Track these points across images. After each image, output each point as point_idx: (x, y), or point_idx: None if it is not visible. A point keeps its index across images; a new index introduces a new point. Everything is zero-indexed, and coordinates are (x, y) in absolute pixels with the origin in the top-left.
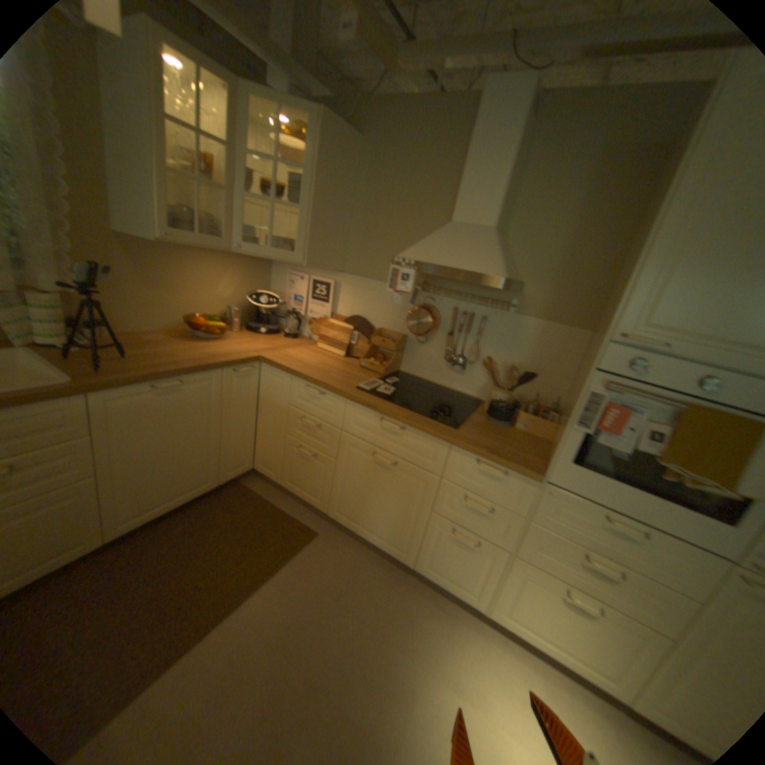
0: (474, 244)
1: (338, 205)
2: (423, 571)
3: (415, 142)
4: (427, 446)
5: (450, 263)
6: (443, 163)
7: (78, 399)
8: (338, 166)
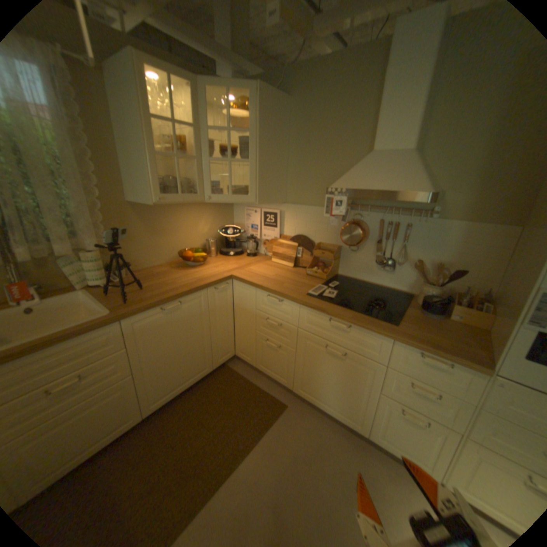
0: (398, 166)
1: (278, 154)
2: (378, 442)
3: (334, 92)
4: (373, 342)
5: (378, 187)
6: (360, 104)
7: (116, 325)
8: (275, 124)
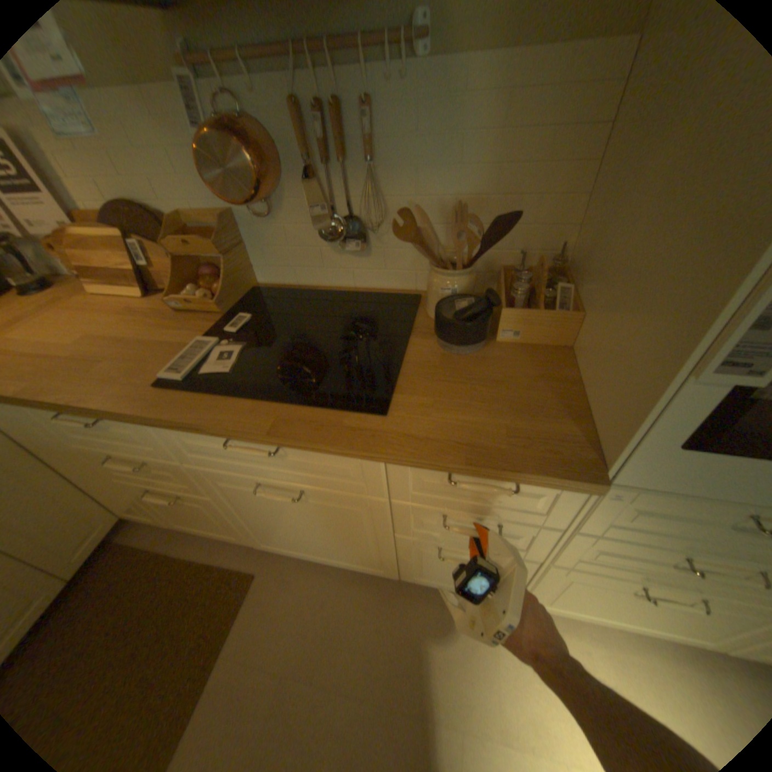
0: None
1: None
2: (414, 581)
3: None
4: (343, 464)
5: None
6: None
7: None
8: None
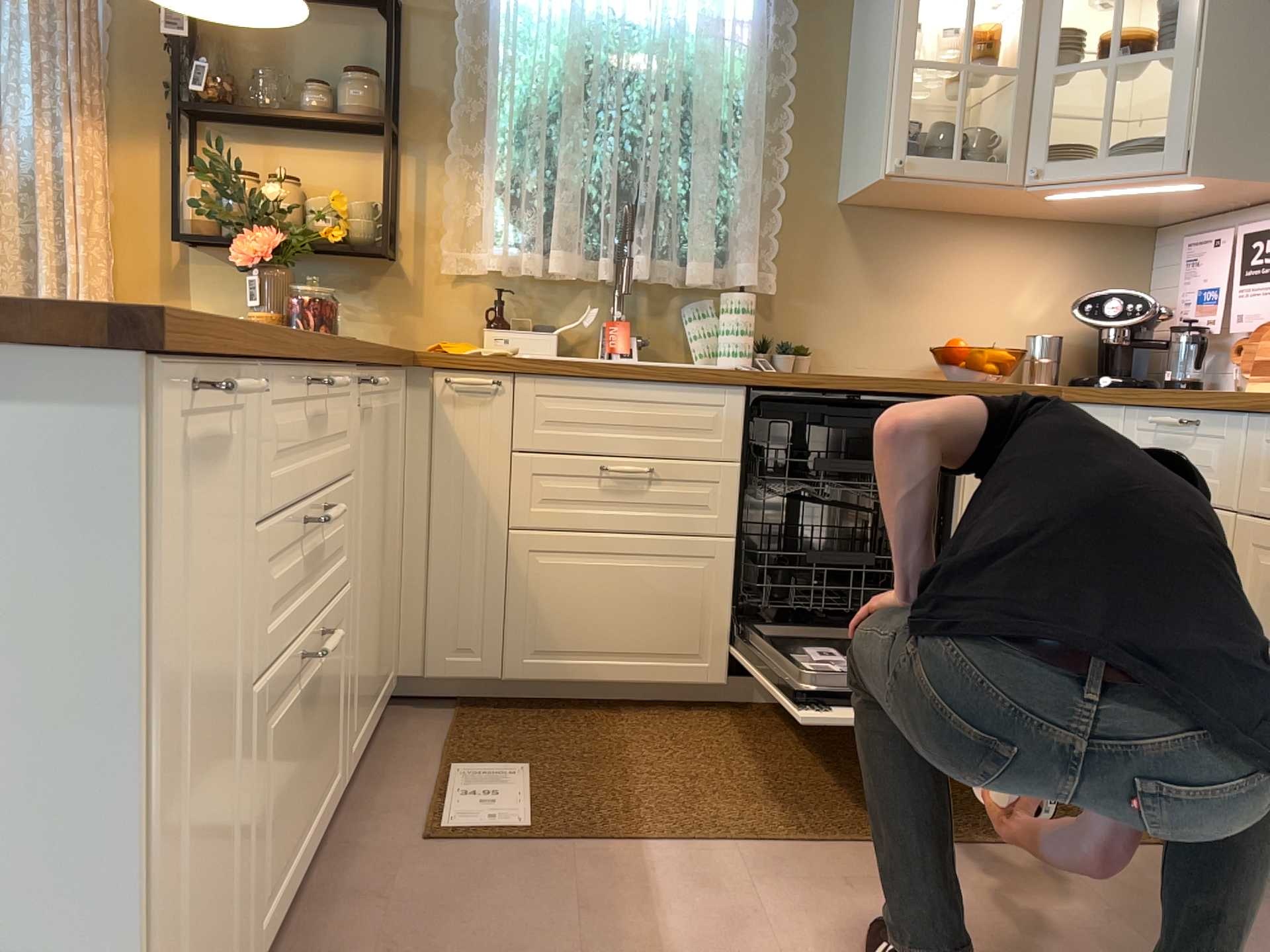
0: None
1: None
2: None
3: None
4: None
5: None
6: None
7: (738, 393)
8: None
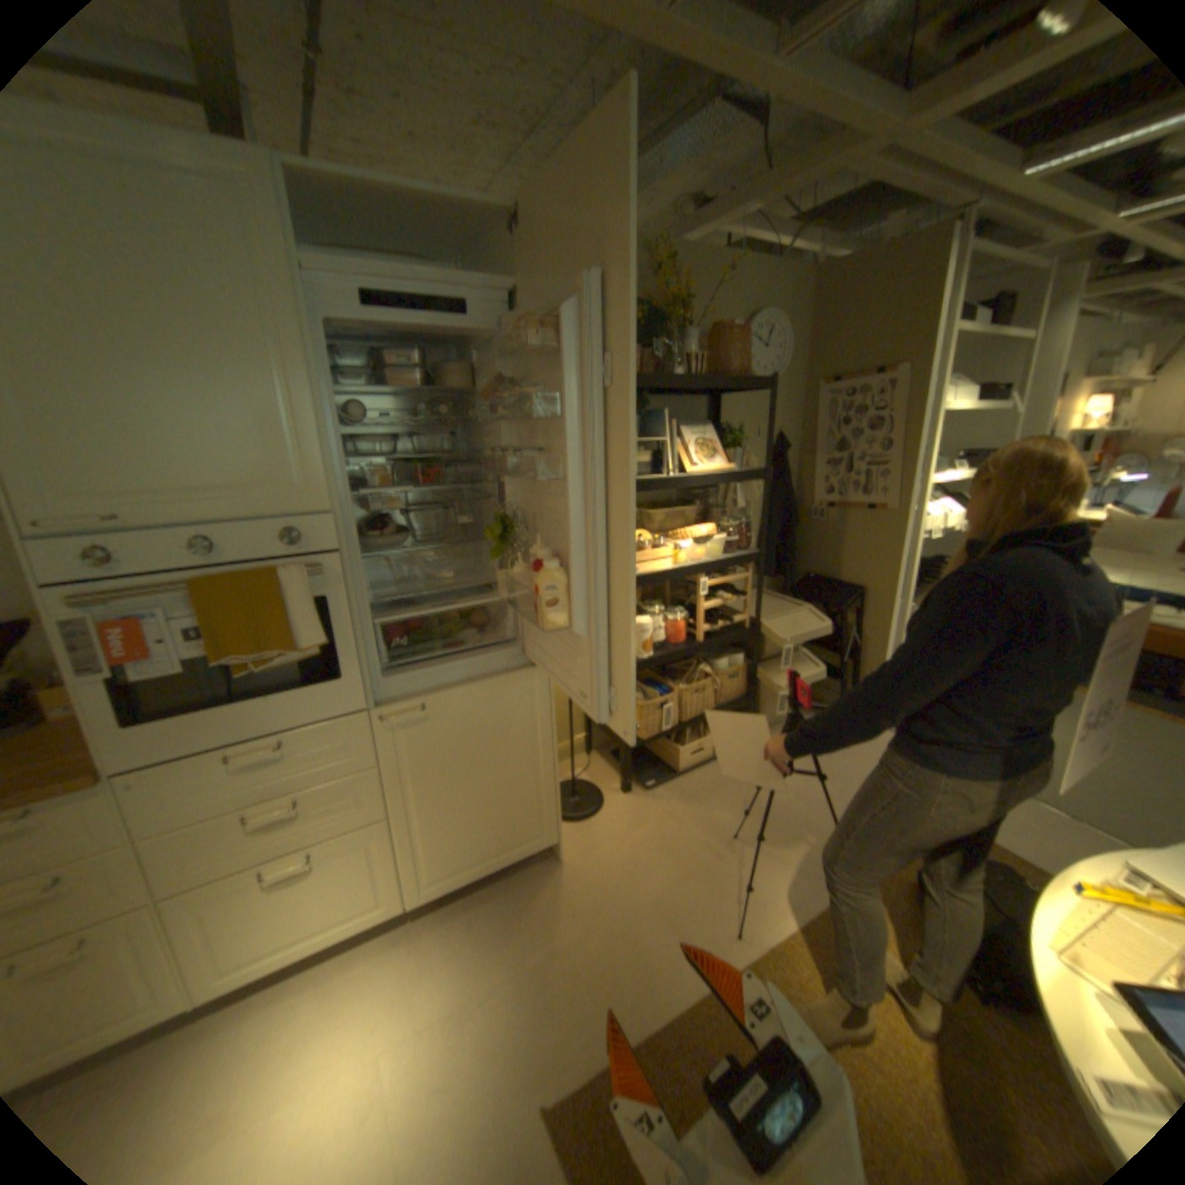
0: None
1: None
2: None
3: None
4: None
5: None
6: None
7: None
8: None
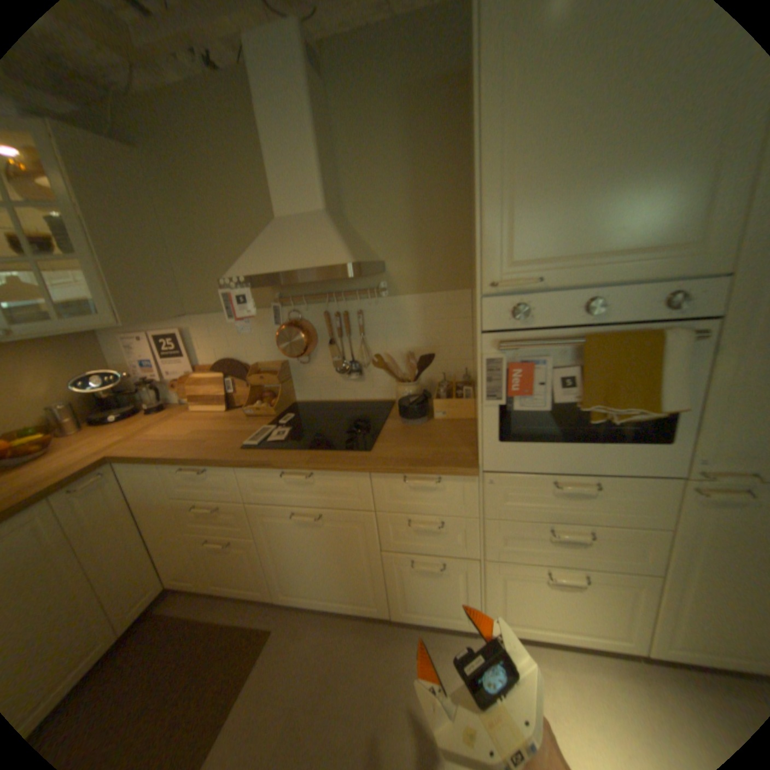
0: (308, 234)
1: (140, 238)
2: (402, 617)
3: (202, 137)
4: (347, 484)
5: (287, 265)
6: (245, 154)
7: None
8: (115, 190)
